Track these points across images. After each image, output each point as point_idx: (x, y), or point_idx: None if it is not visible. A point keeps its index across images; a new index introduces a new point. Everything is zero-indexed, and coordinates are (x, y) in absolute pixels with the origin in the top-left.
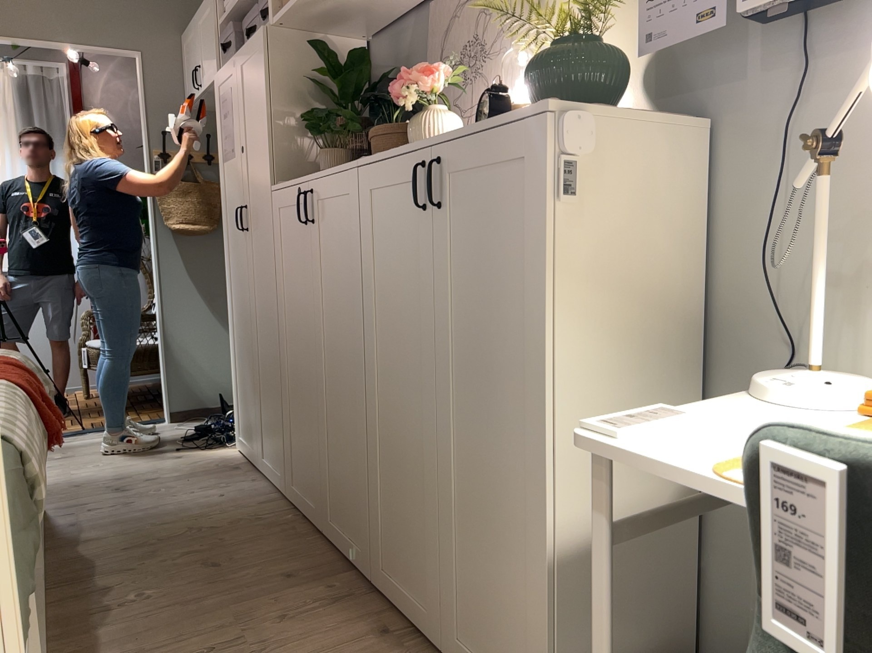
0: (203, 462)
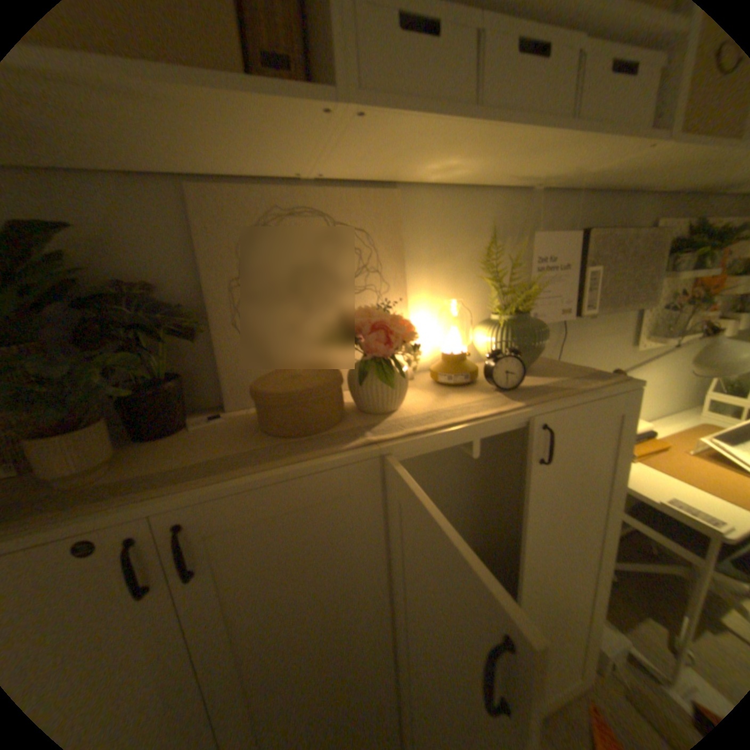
0: None
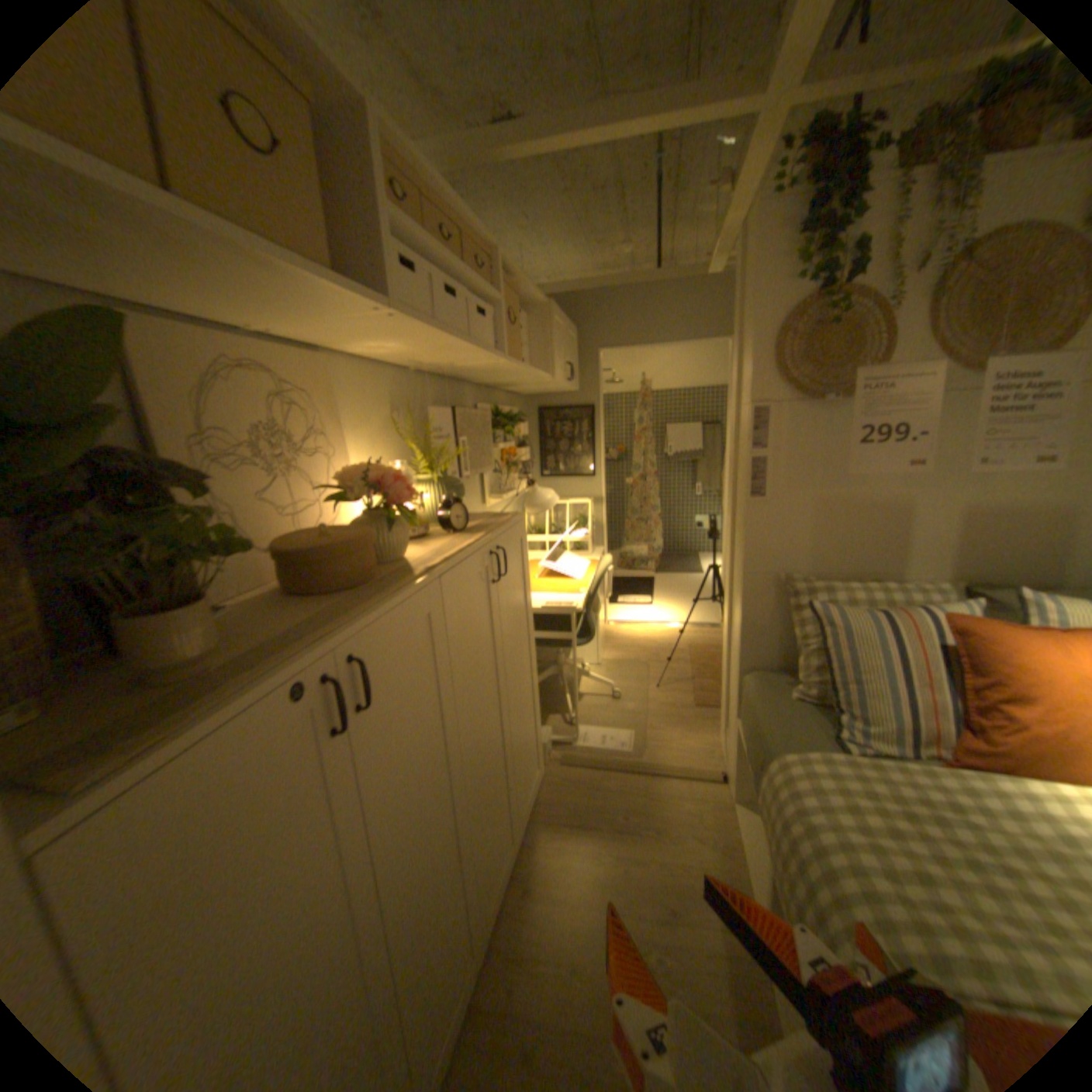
0: None
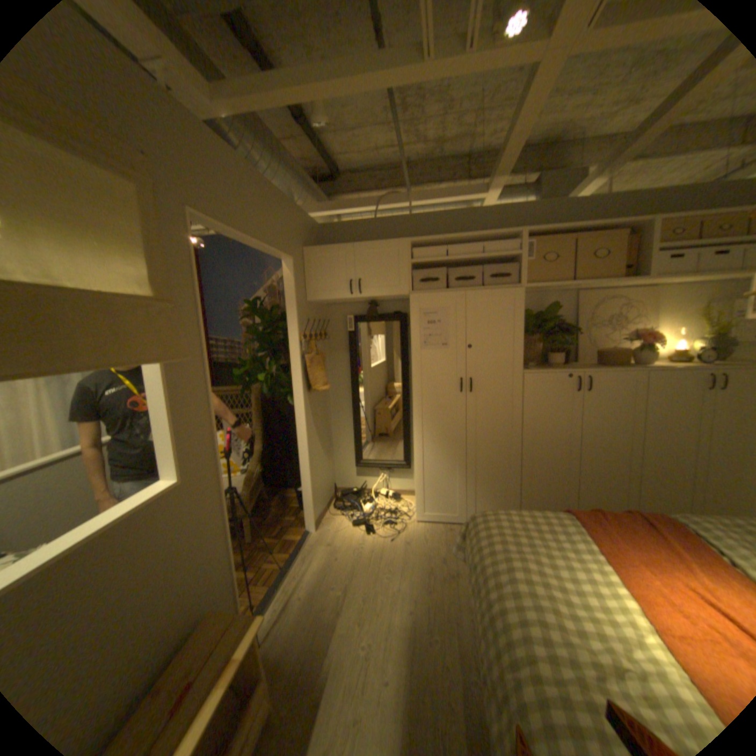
0: (427, 538)
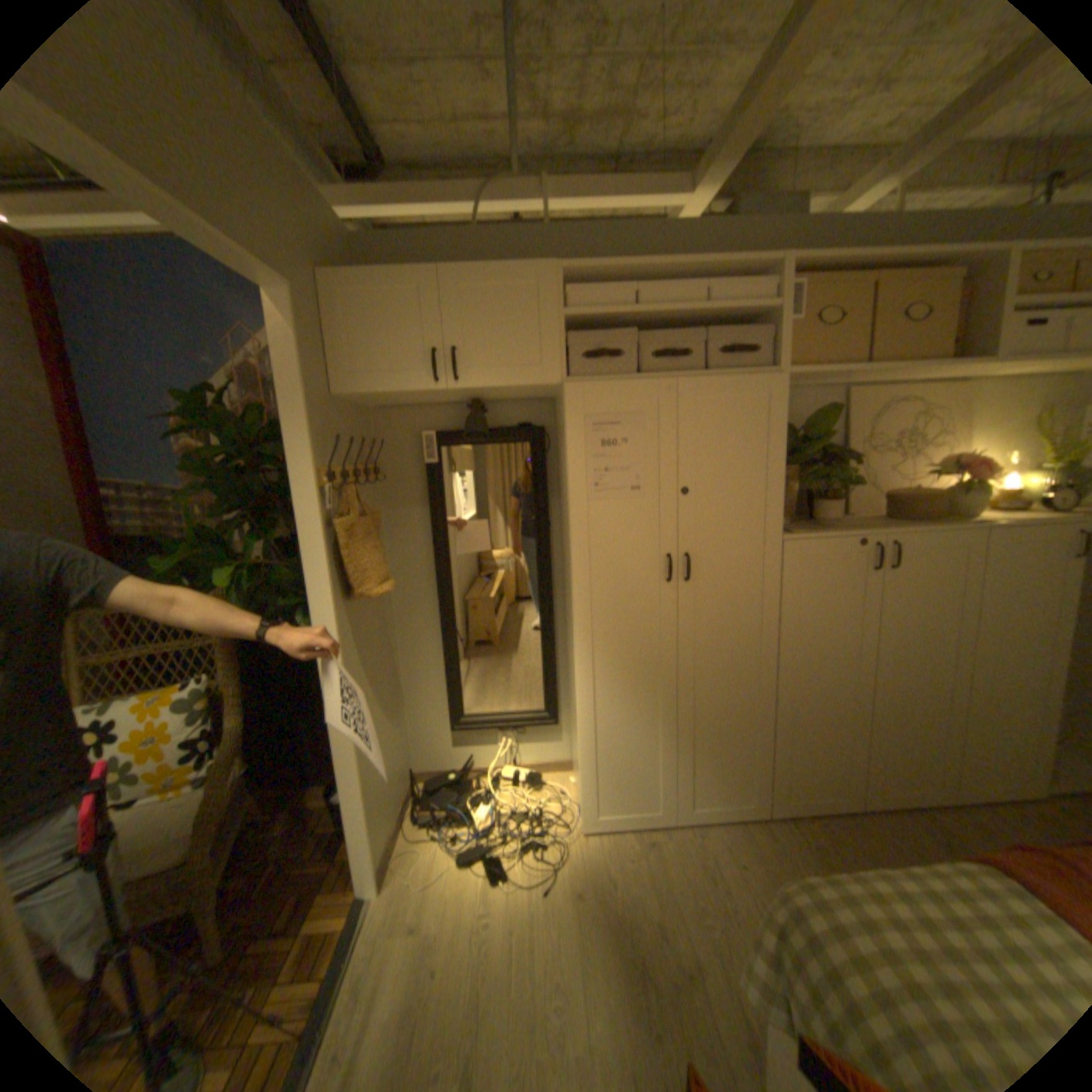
0: (612, 874)
